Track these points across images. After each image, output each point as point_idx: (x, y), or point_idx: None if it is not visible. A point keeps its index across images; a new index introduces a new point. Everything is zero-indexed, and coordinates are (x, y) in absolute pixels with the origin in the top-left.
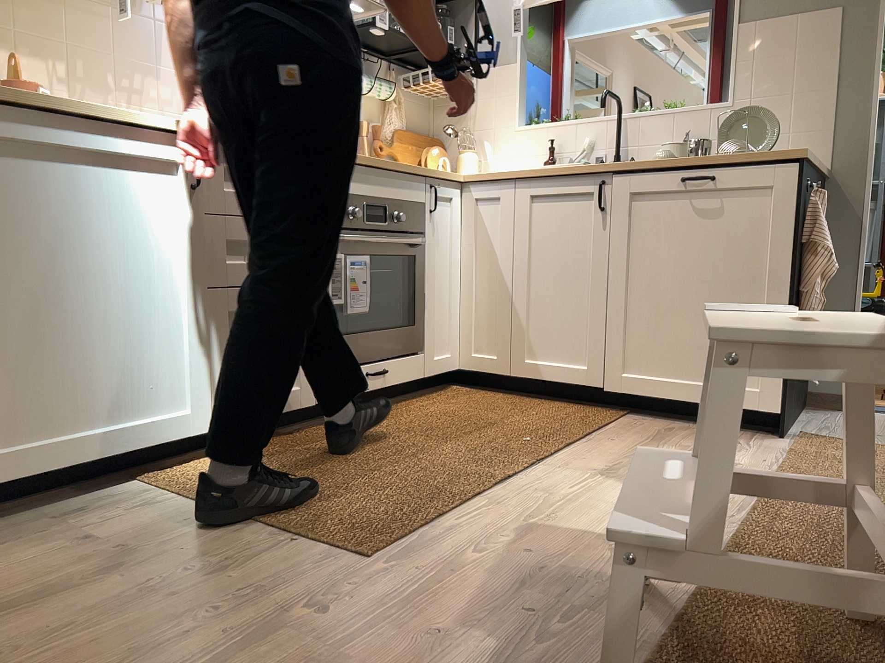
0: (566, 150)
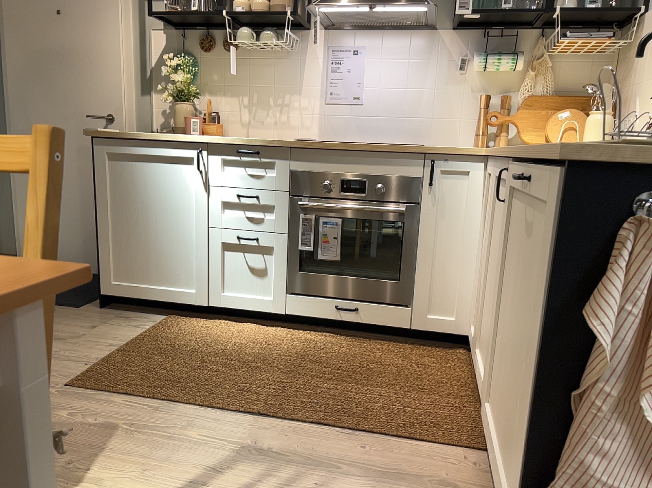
0: None
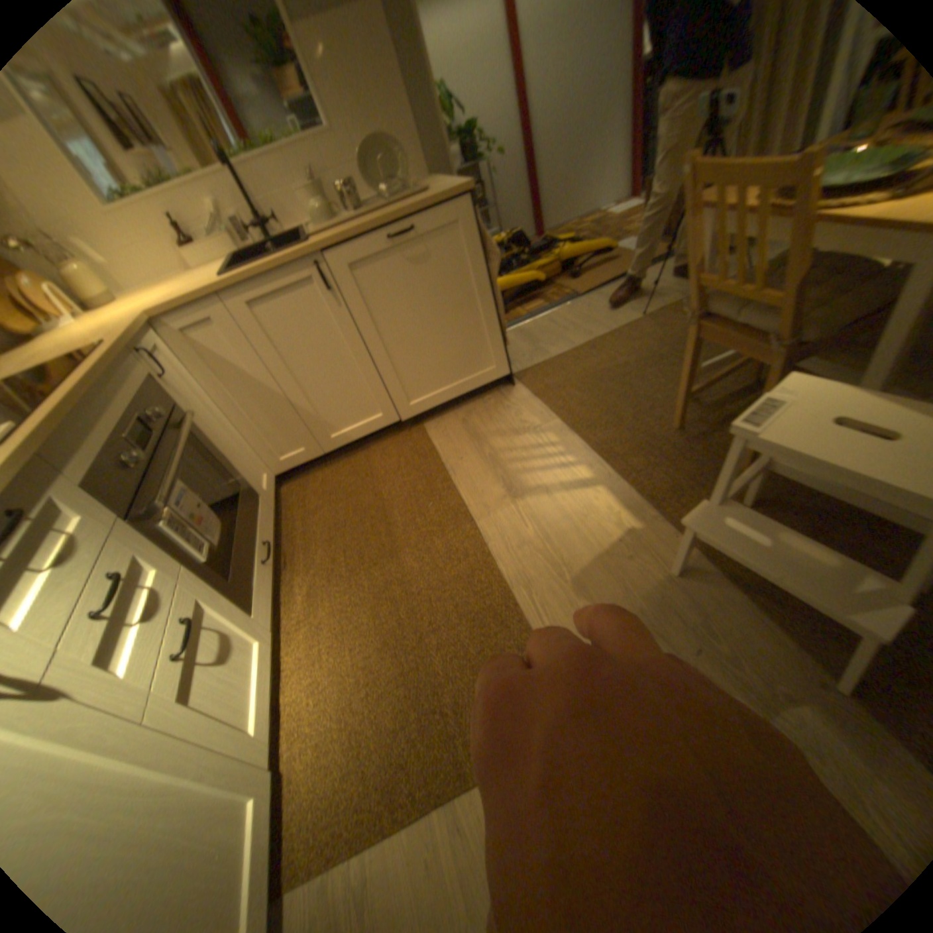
0: (188, 219)
